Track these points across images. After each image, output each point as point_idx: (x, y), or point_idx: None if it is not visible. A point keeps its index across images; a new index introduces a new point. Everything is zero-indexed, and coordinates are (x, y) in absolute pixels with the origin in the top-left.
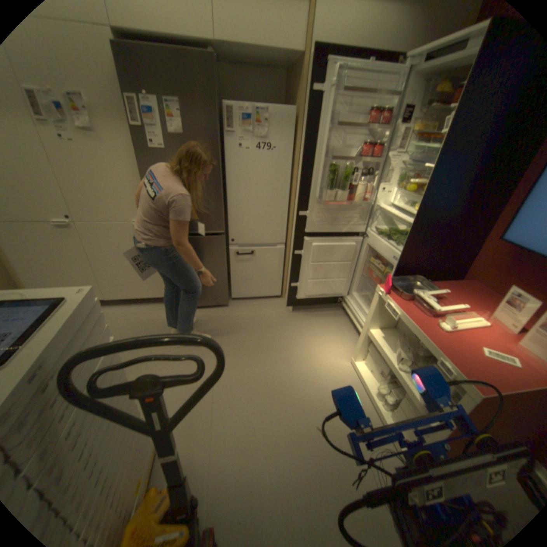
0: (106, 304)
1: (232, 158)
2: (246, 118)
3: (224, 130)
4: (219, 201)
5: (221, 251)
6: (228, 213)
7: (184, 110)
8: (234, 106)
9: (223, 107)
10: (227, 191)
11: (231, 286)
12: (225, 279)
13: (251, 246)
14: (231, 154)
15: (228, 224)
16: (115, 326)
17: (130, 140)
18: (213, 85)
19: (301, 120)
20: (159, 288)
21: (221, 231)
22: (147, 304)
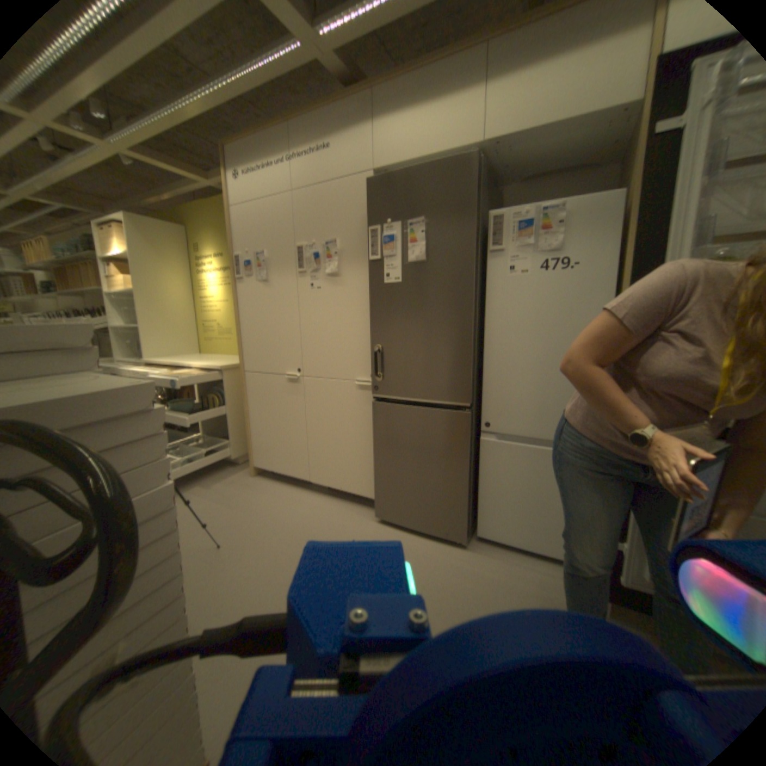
0: (312, 489)
1: (496, 289)
2: (524, 226)
3: (489, 251)
4: (466, 353)
5: (462, 439)
6: (484, 378)
7: (430, 230)
8: (506, 214)
9: (490, 221)
10: (486, 341)
11: (479, 513)
12: (464, 492)
13: (522, 441)
14: (496, 283)
15: (484, 396)
16: (302, 520)
17: (370, 281)
18: (473, 190)
19: (637, 206)
20: (370, 483)
21: (464, 403)
22: (353, 504)
